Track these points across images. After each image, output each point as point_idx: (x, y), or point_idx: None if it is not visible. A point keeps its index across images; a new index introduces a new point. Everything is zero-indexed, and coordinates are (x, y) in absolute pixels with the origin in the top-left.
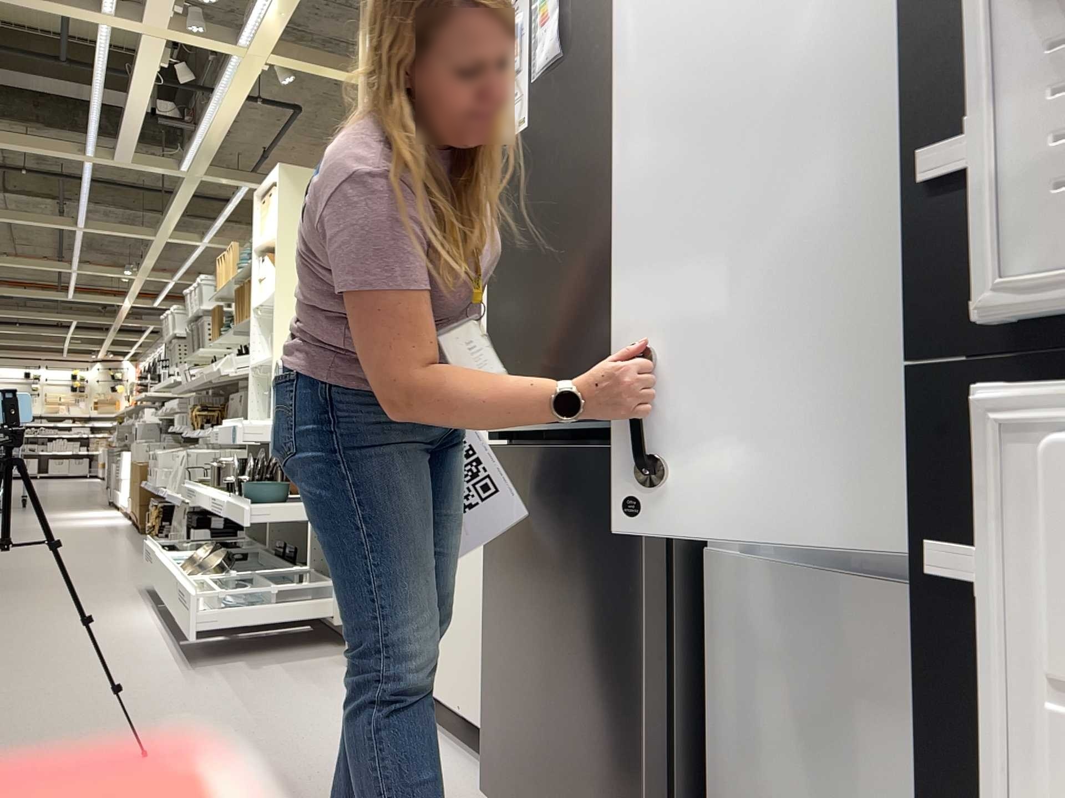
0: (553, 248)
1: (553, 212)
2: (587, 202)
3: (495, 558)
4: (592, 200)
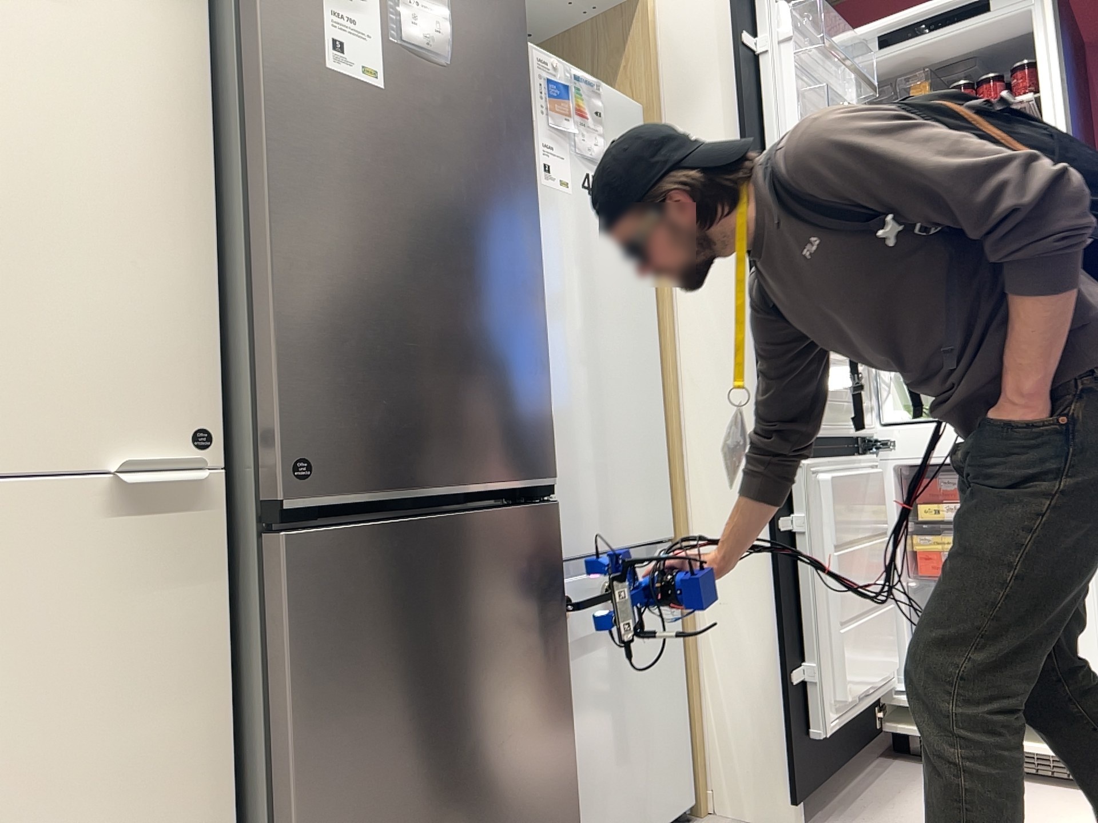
0: (440, 275)
1: (437, 231)
2: (486, 250)
3: (326, 709)
4: (492, 252)
